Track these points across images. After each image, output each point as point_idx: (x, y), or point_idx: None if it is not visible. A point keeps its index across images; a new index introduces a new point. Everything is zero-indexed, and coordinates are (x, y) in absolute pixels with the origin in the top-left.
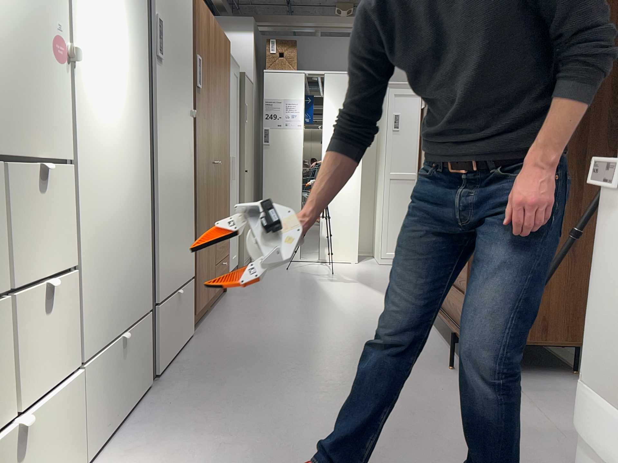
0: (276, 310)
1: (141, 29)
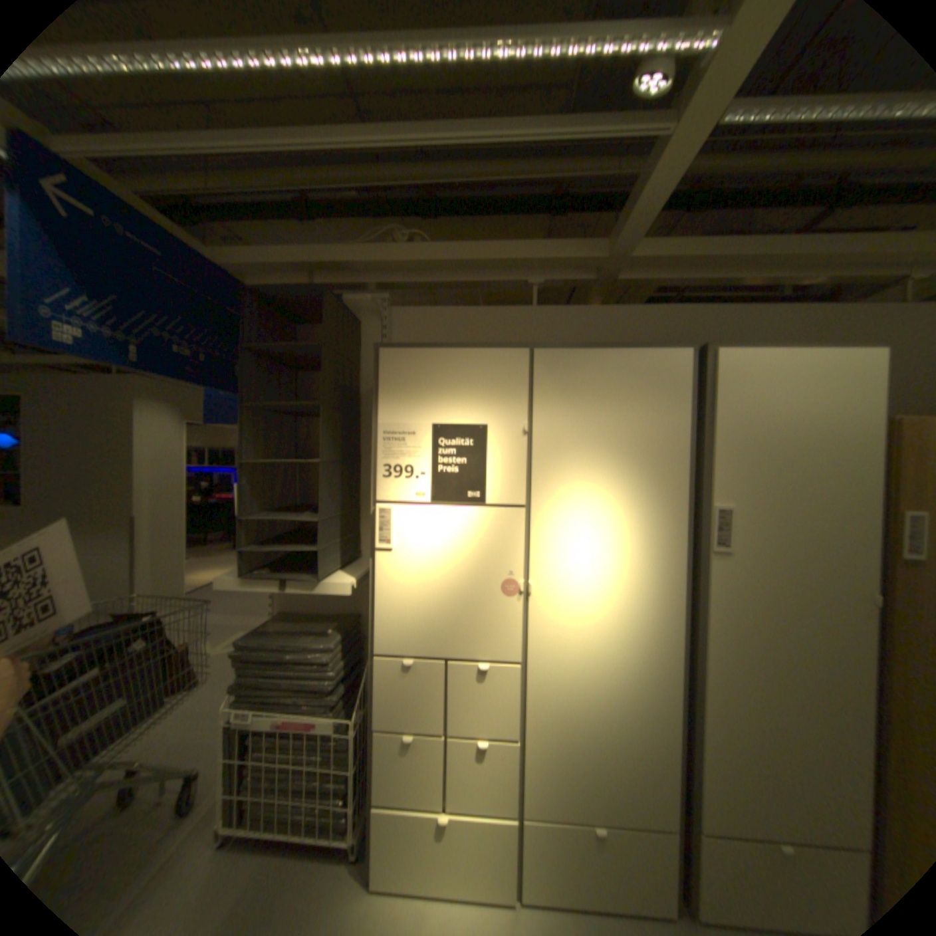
0: None
1: (675, 534)
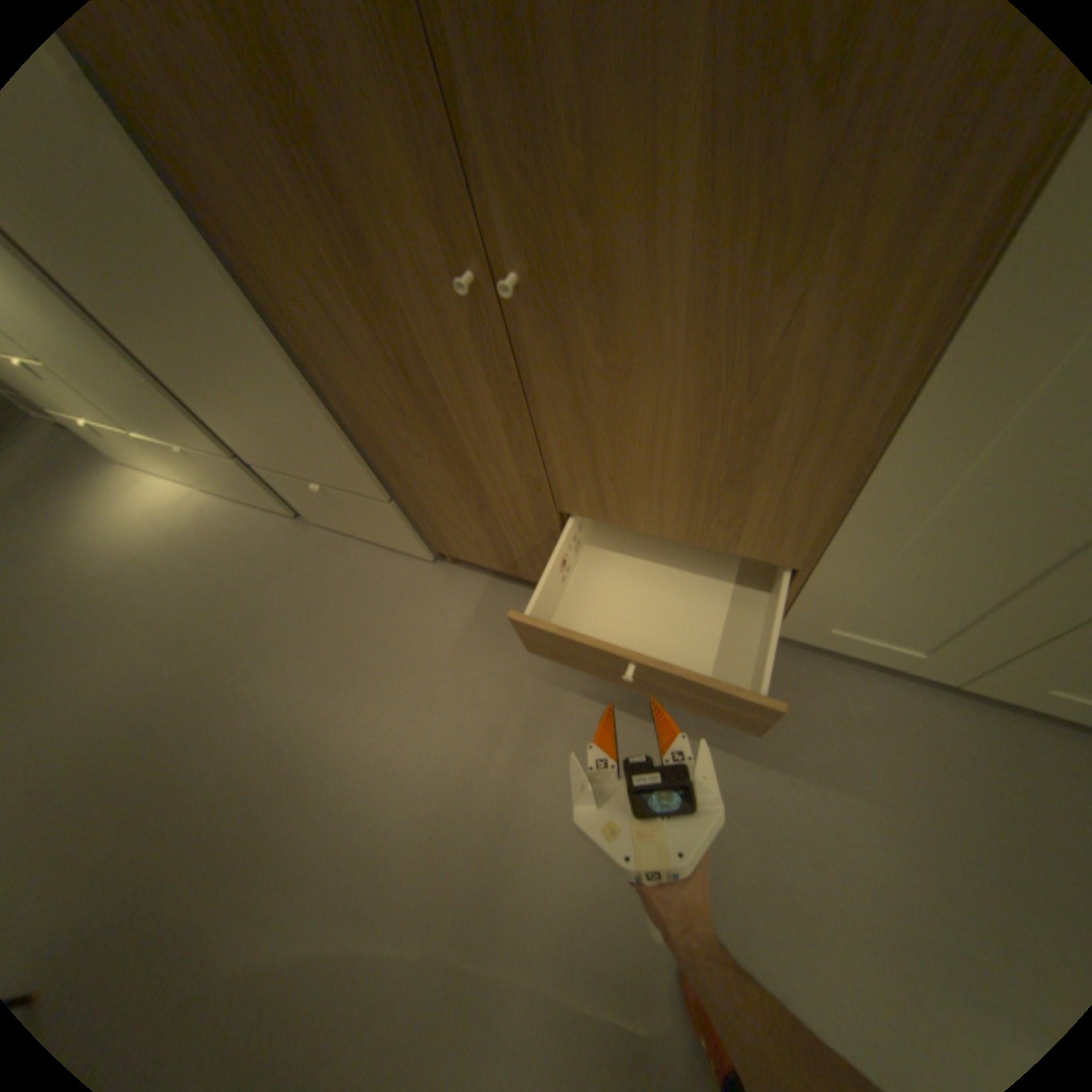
0: (542, 758)
1: None
